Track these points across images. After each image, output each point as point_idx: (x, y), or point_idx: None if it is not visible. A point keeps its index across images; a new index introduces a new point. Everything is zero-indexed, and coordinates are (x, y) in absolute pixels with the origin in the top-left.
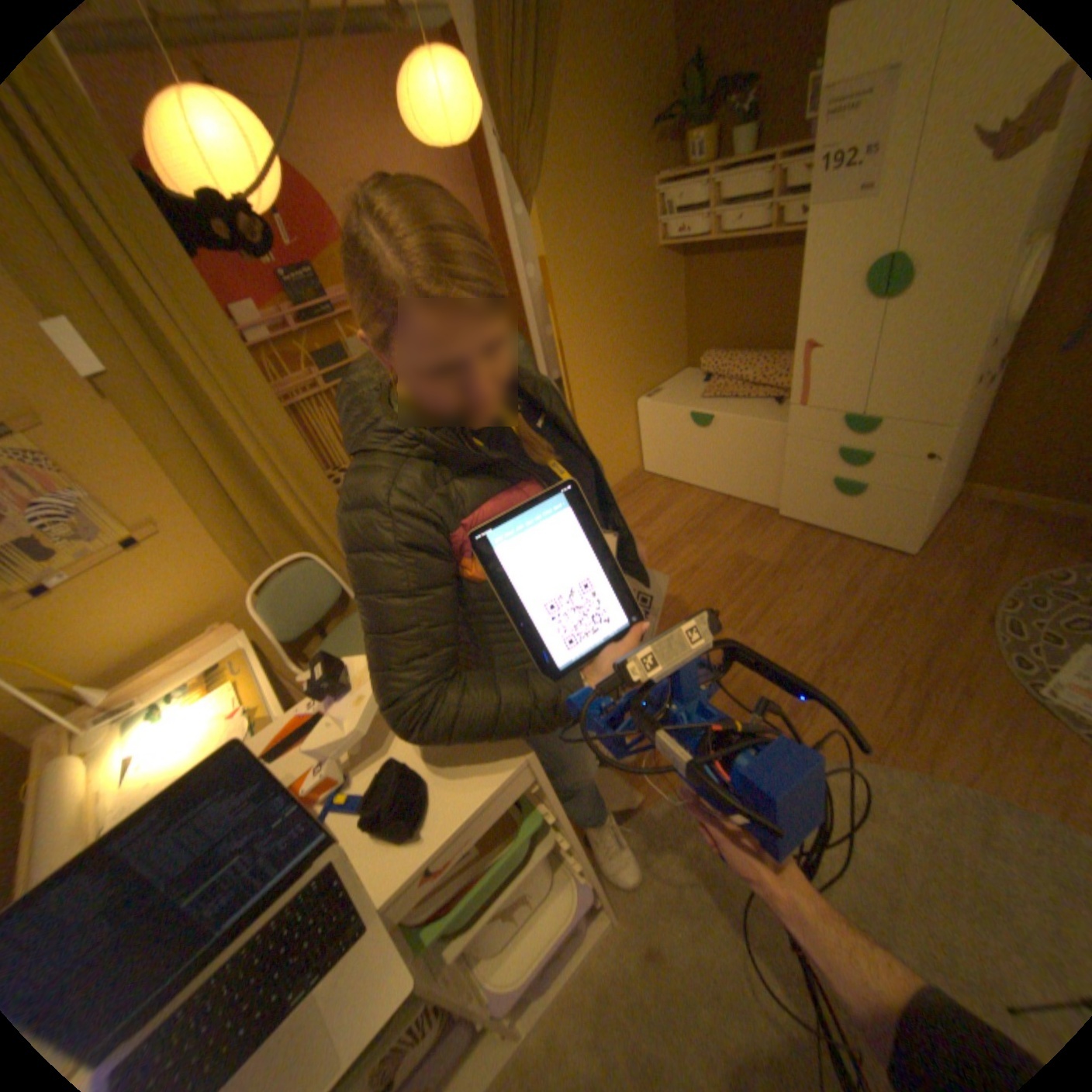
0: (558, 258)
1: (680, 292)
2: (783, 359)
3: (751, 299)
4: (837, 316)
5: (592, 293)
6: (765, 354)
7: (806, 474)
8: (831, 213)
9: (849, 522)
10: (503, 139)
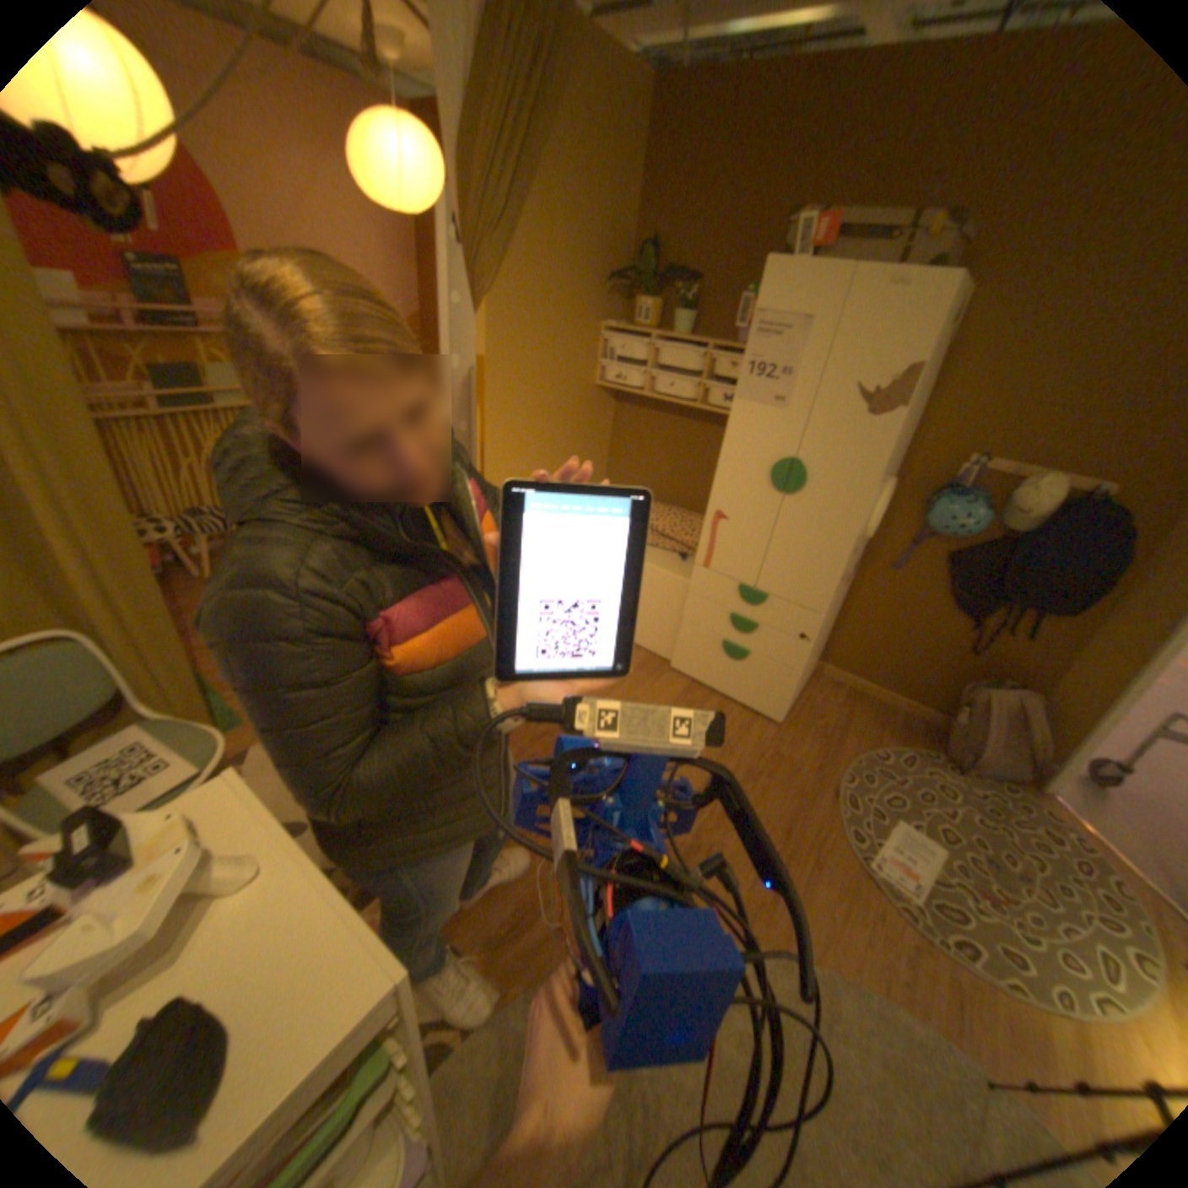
0: (498, 364)
1: (607, 433)
2: (690, 521)
3: (670, 459)
4: (745, 498)
5: (525, 409)
6: (676, 512)
7: (700, 634)
8: (748, 410)
9: (731, 686)
10: (464, 232)
